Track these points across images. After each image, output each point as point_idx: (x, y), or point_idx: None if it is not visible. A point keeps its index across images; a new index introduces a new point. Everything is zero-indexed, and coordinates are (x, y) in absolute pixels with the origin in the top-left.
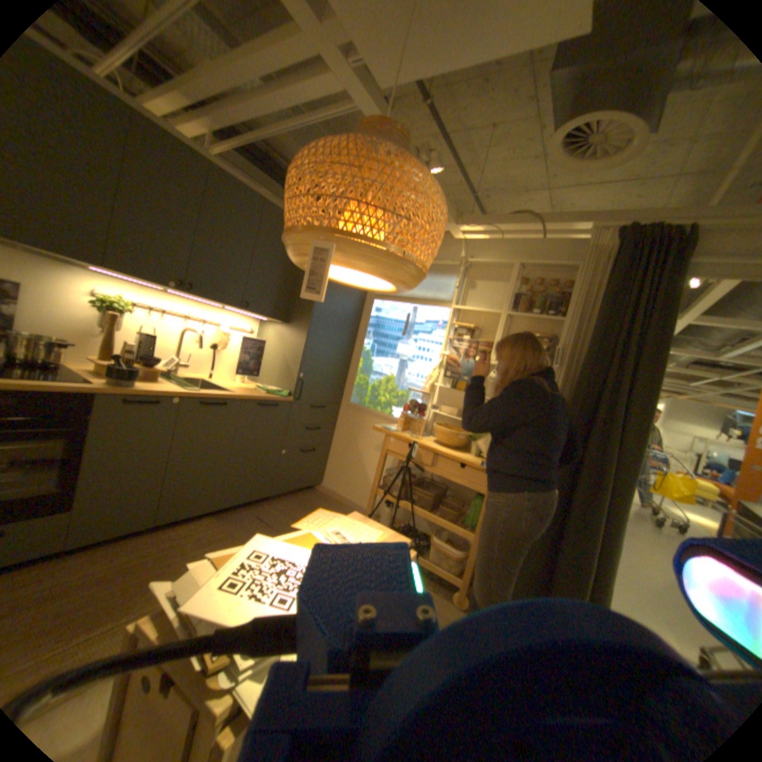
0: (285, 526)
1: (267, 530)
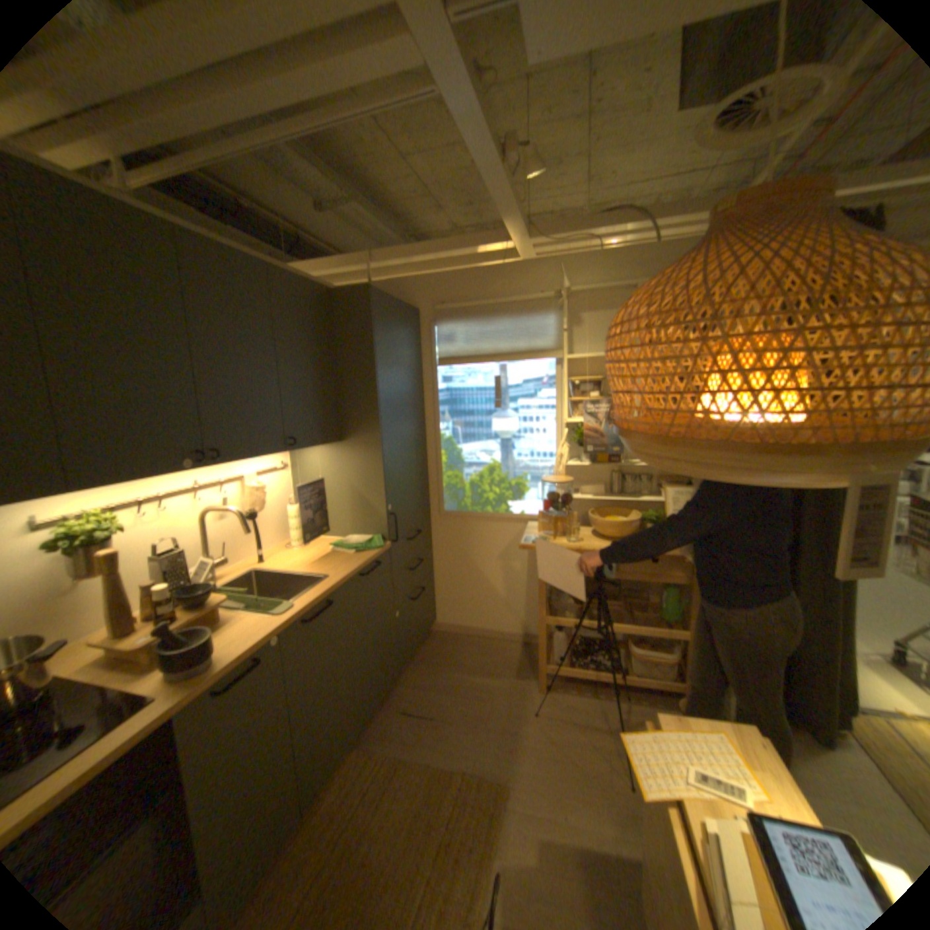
0: (444, 710)
1: (429, 730)
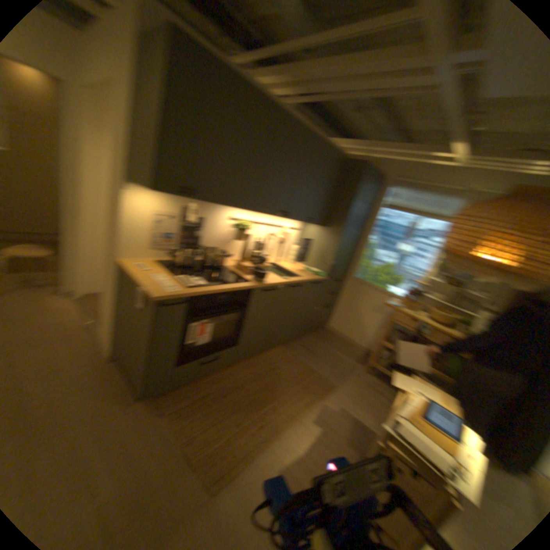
0: (321, 355)
1: (313, 357)
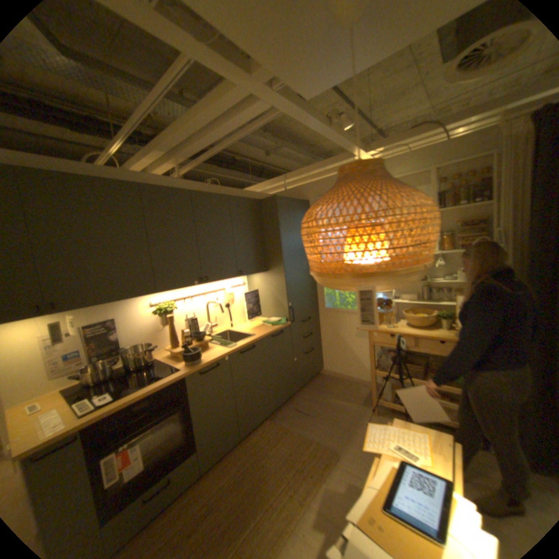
0: (317, 413)
1: (307, 420)
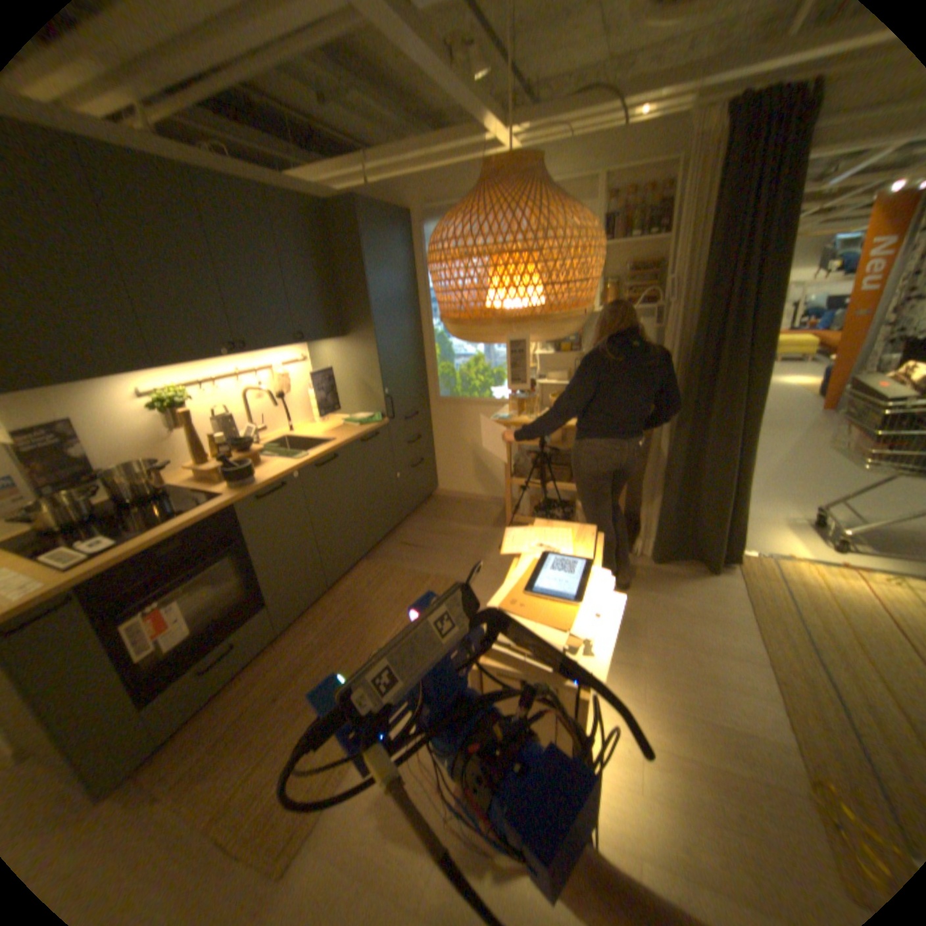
0: (432, 543)
1: (419, 553)
